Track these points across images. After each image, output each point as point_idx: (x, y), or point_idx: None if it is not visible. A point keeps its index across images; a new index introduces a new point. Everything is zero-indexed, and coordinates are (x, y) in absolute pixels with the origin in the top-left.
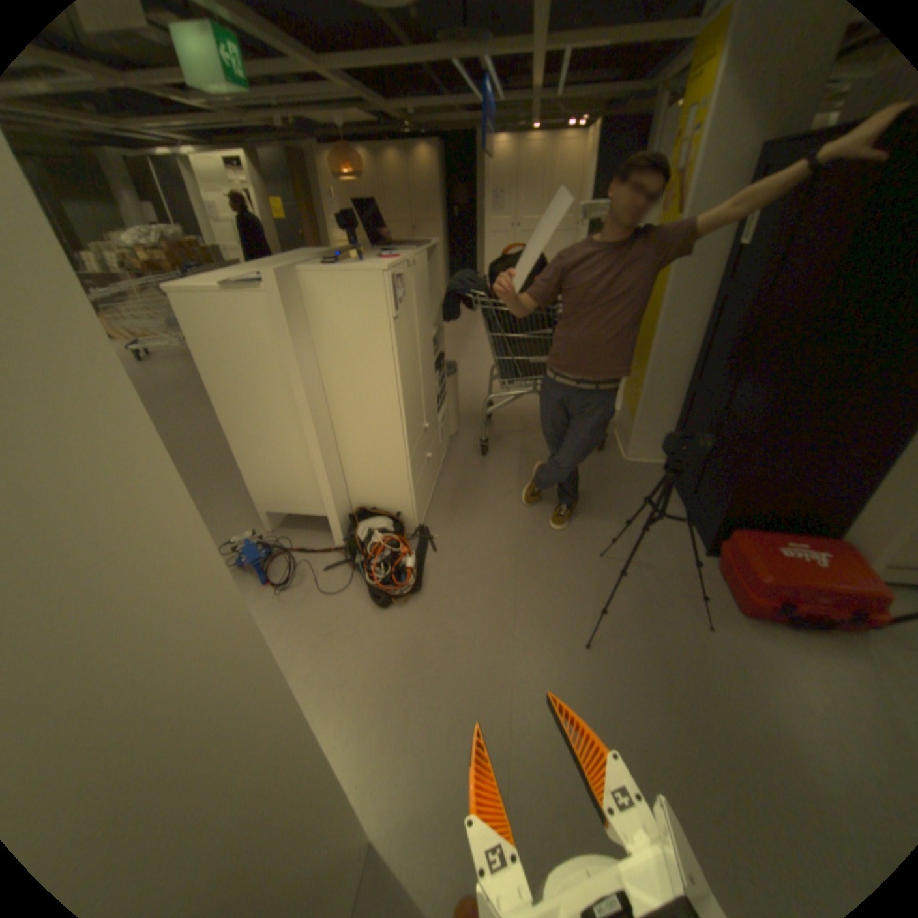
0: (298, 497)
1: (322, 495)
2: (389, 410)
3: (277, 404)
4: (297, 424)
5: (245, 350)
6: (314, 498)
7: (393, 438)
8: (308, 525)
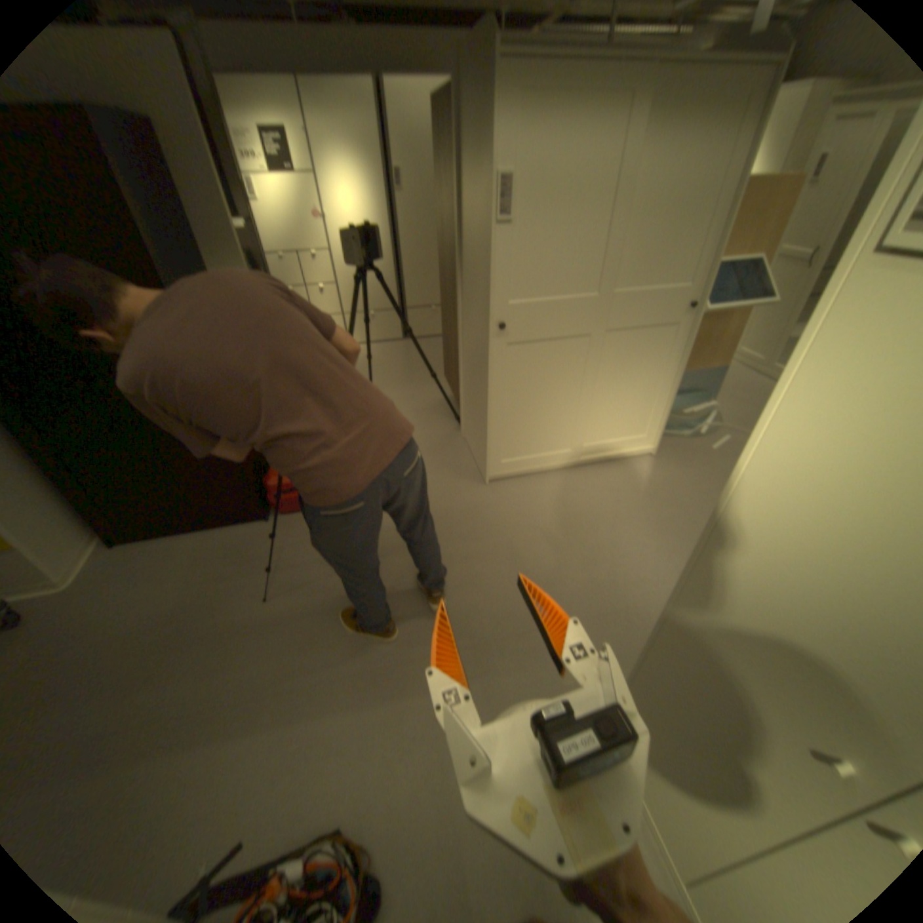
0: None
1: None
2: None
3: None
4: None
5: None
6: None
7: None
8: None
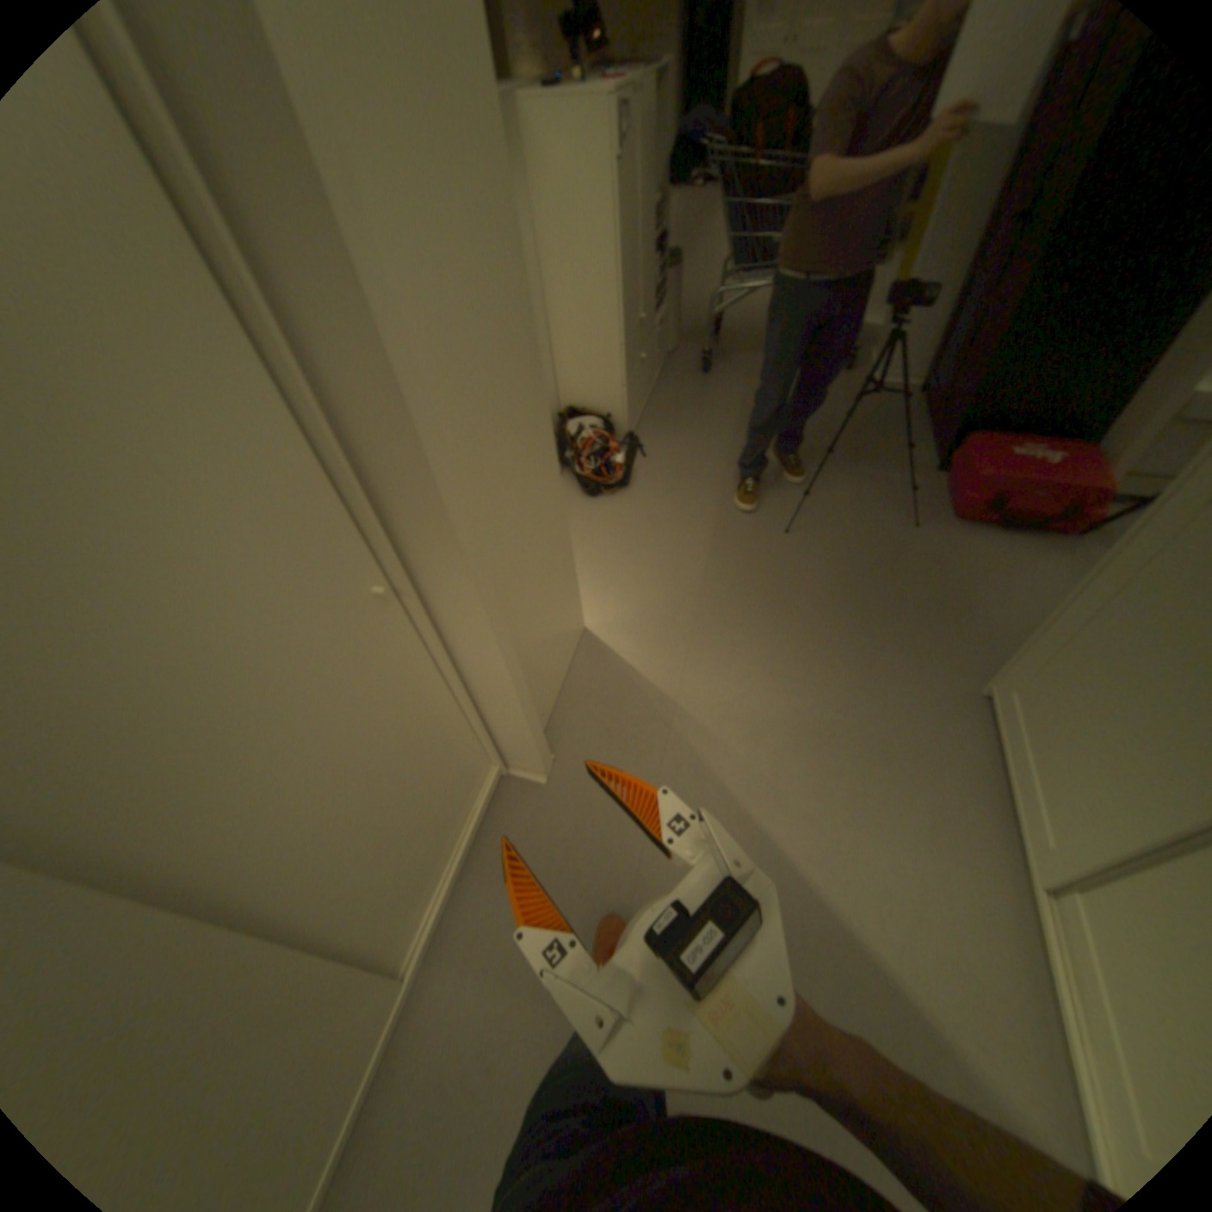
0: None
1: None
2: (609, 284)
3: None
4: None
5: None
6: None
7: (611, 320)
8: None
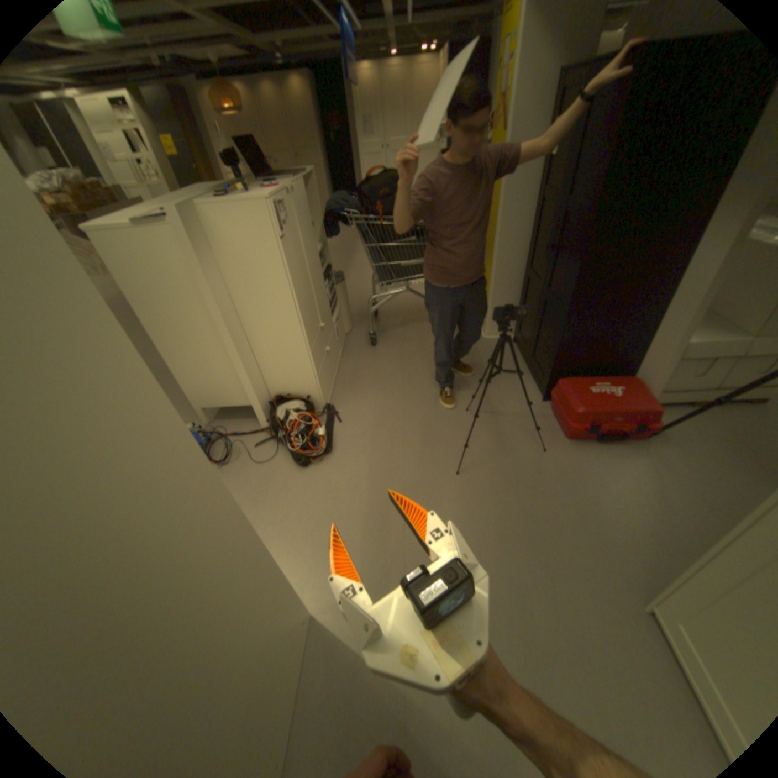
0: (226, 393)
1: (244, 388)
2: (289, 314)
3: (196, 318)
4: (215, 333)
5: (162, 275)
6: (238, 392)
7: (295, 336)
8: (238, 415)
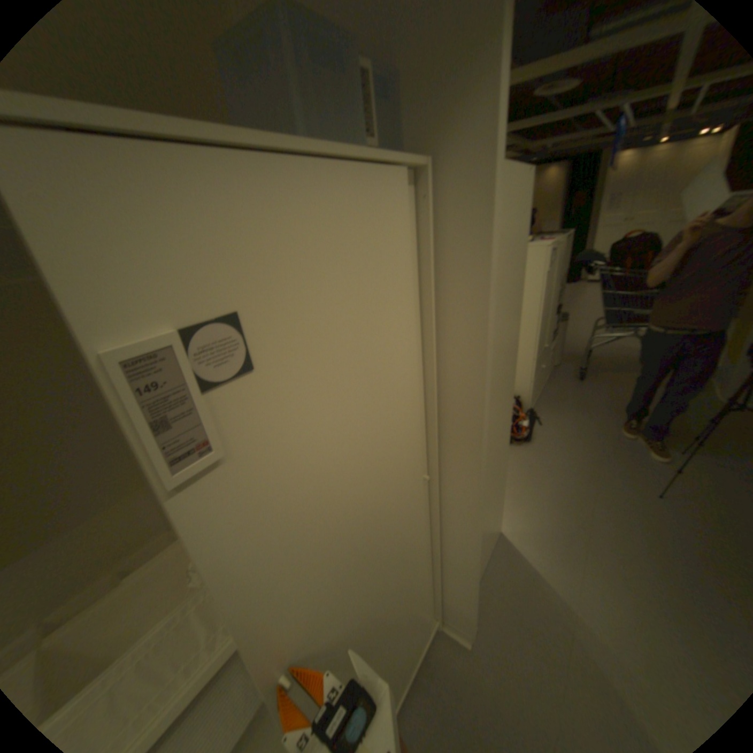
0: None
1: None
2: (531, 327)
3: None
4: None
5: None
6: None
7: (529, 346)
8: None
